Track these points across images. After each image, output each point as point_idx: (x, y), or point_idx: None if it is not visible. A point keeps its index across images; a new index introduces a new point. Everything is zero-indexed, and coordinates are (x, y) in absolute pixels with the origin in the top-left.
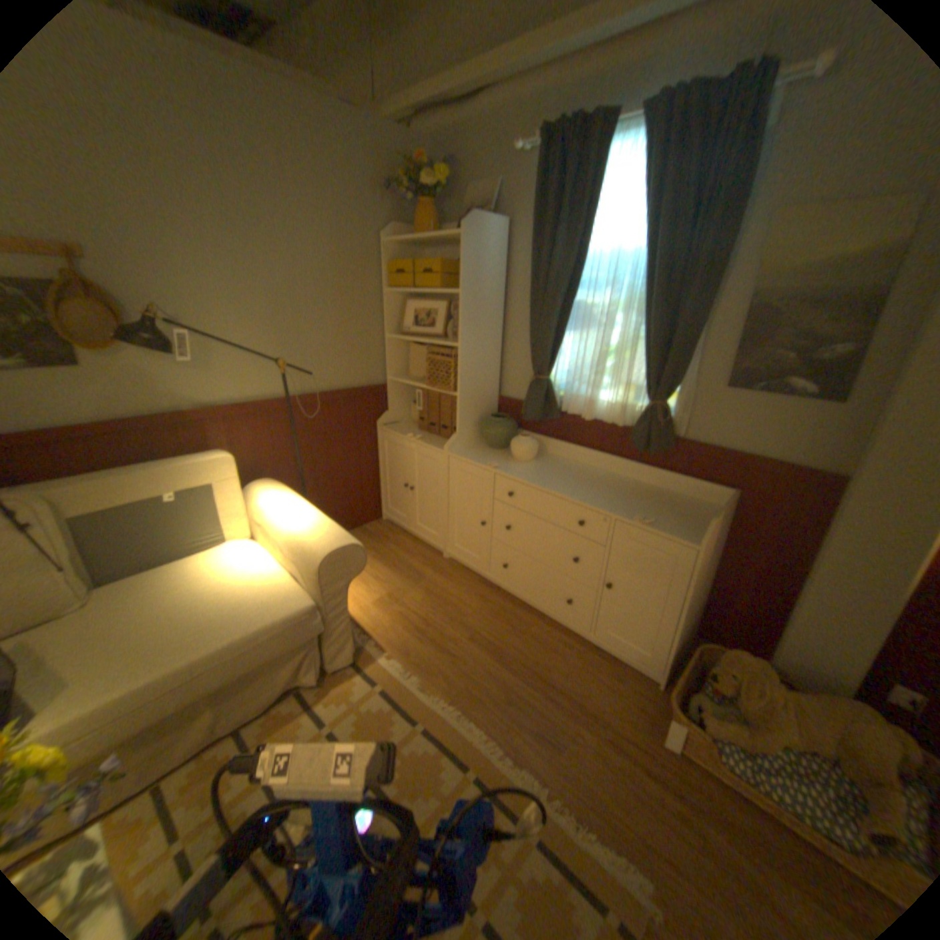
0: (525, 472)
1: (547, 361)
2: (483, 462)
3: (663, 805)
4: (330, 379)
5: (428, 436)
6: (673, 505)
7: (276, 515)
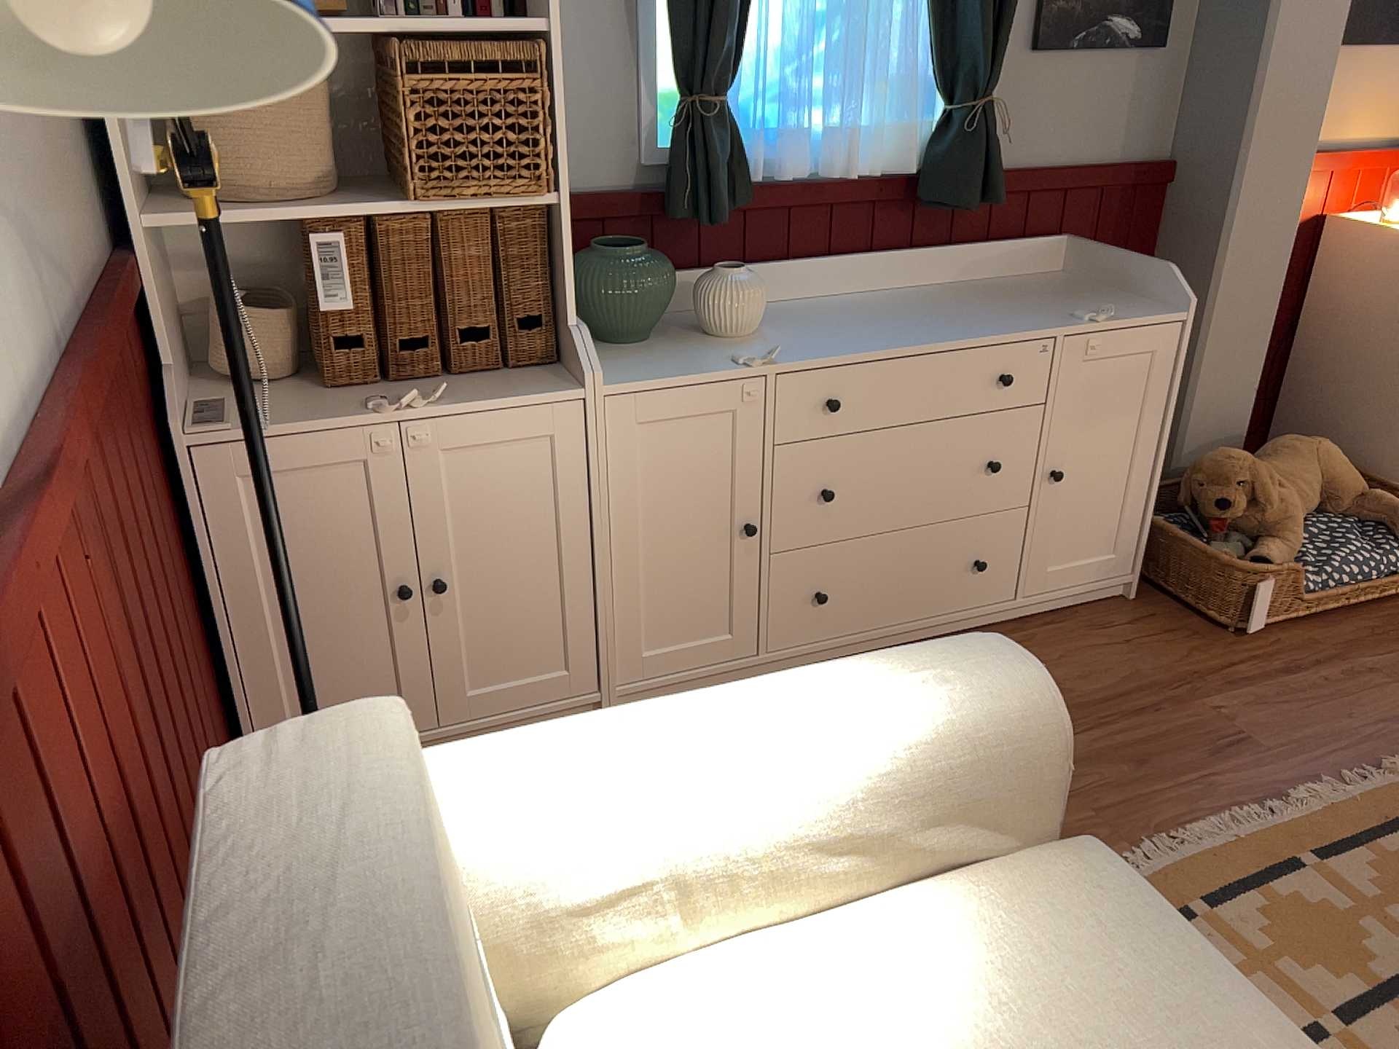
0: (809, 342)
1: (734, 47)
2: (707, 364)
3: (1333, 681)
4: (59, 261)
5: (411, 388)
6: (1034, 291)
7: (688, 786)
